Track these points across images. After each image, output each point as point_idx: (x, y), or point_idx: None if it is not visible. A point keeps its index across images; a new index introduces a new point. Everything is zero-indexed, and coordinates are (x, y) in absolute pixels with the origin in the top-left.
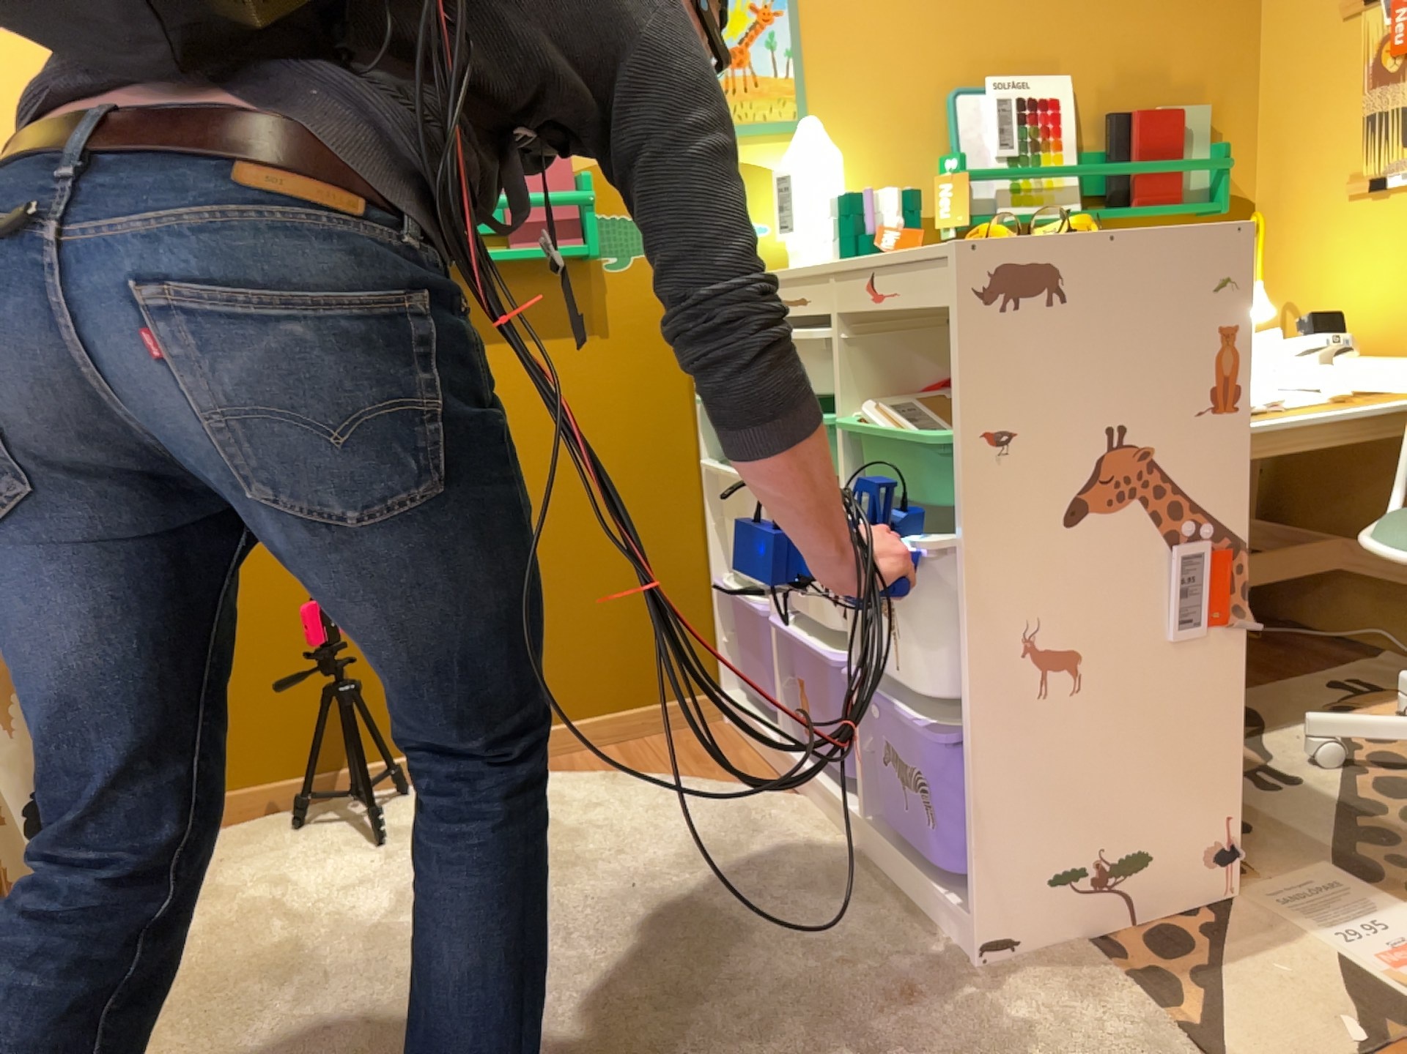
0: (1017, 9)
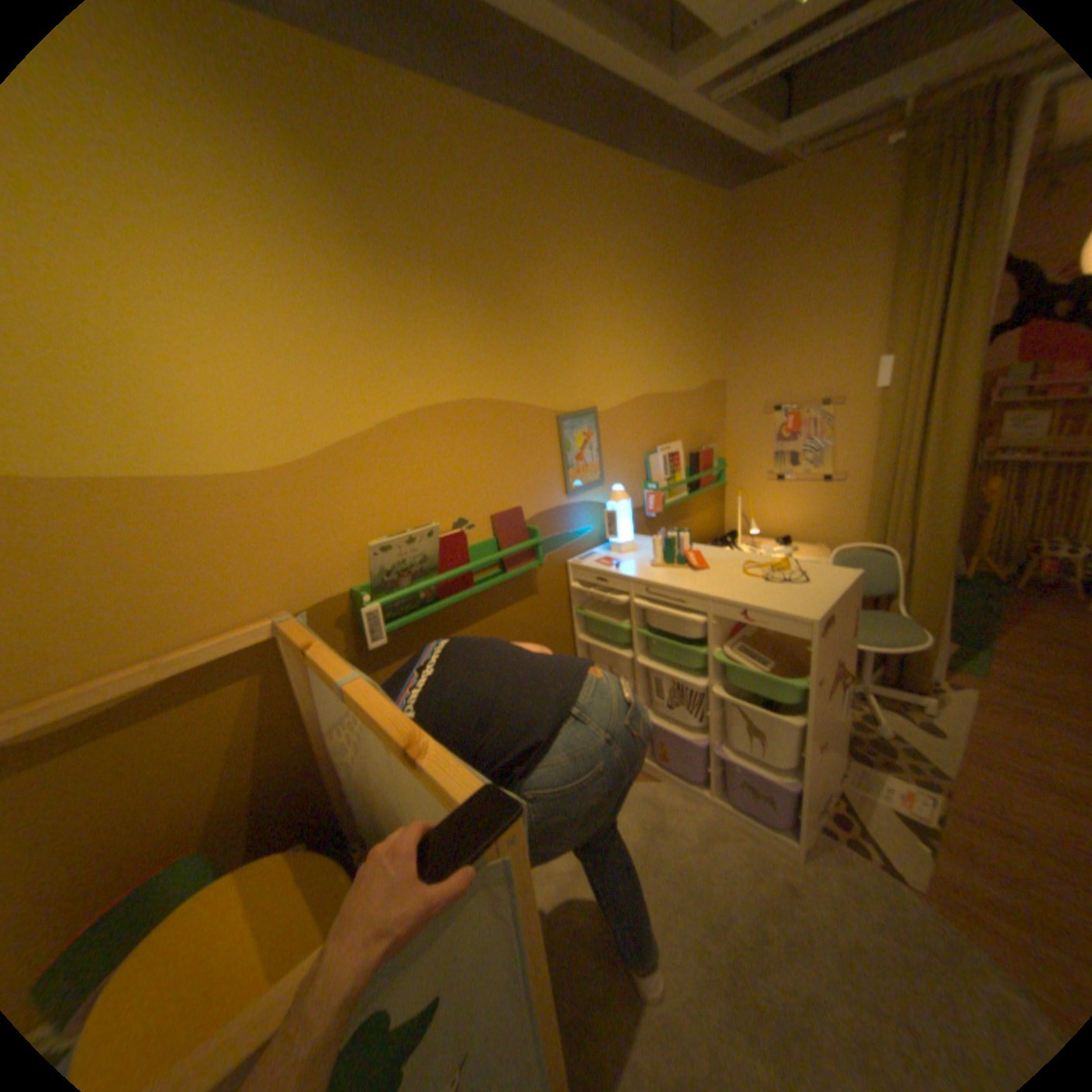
0: (663, 415)
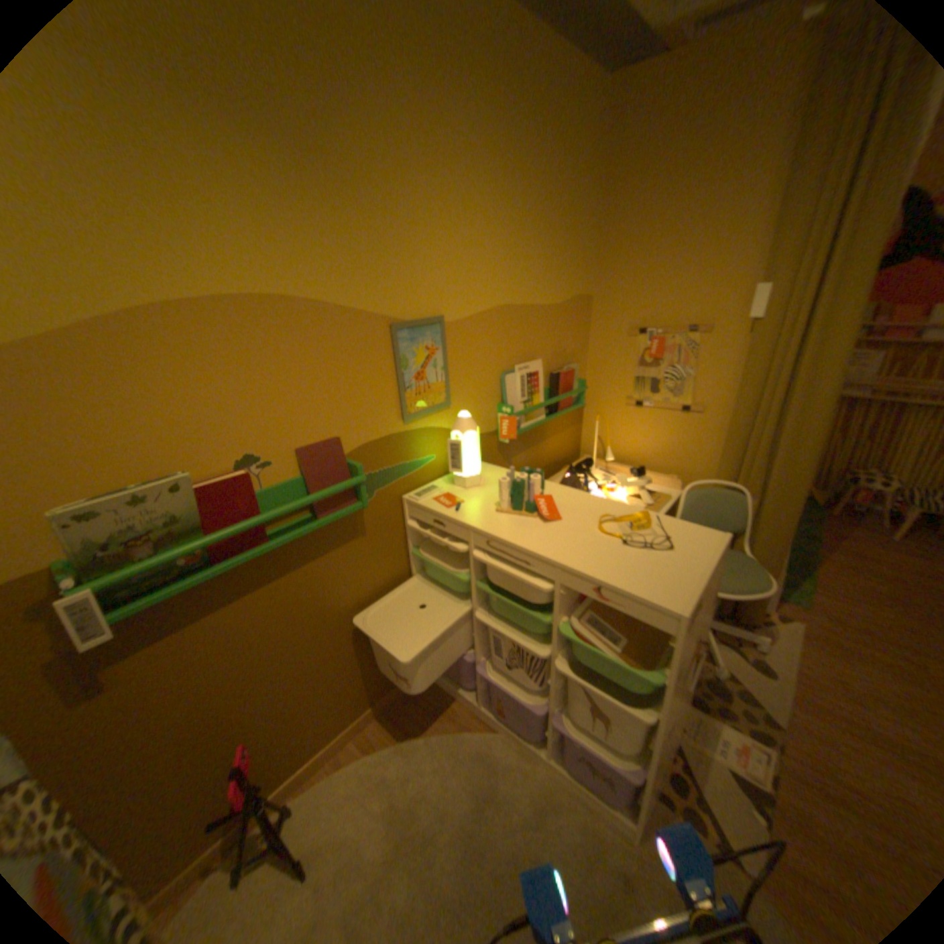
0: (524, 330)
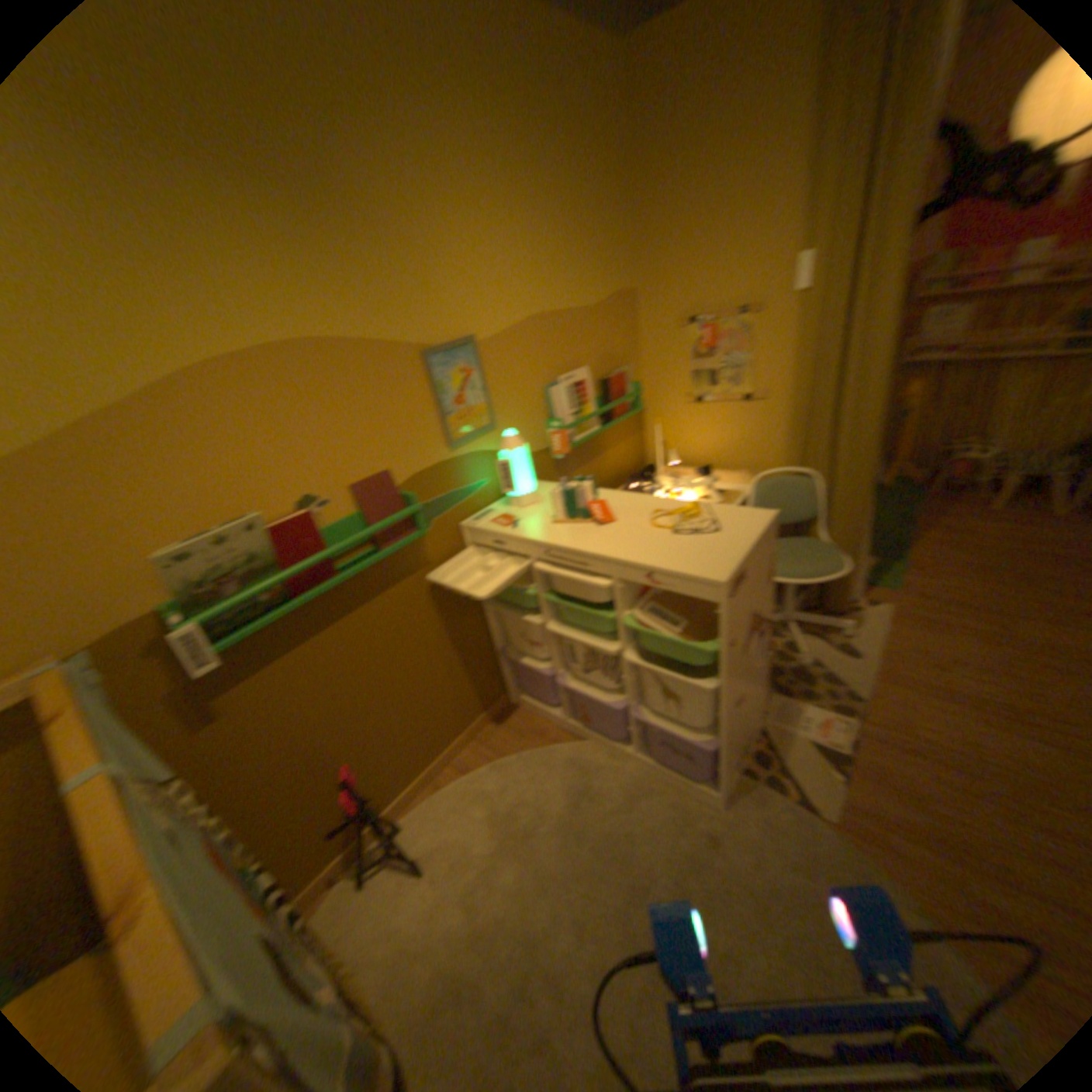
0: (564, 337)
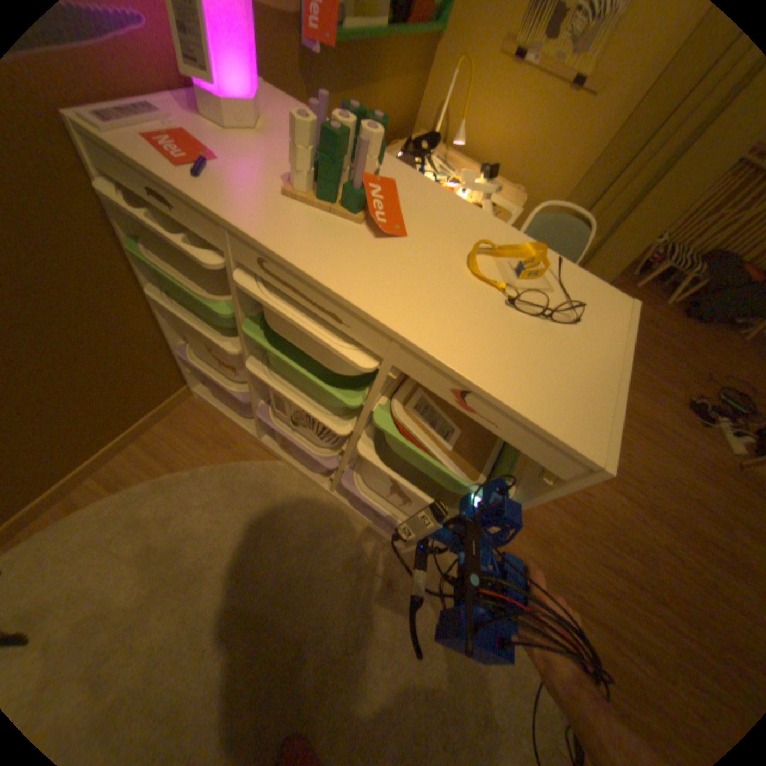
0: None
